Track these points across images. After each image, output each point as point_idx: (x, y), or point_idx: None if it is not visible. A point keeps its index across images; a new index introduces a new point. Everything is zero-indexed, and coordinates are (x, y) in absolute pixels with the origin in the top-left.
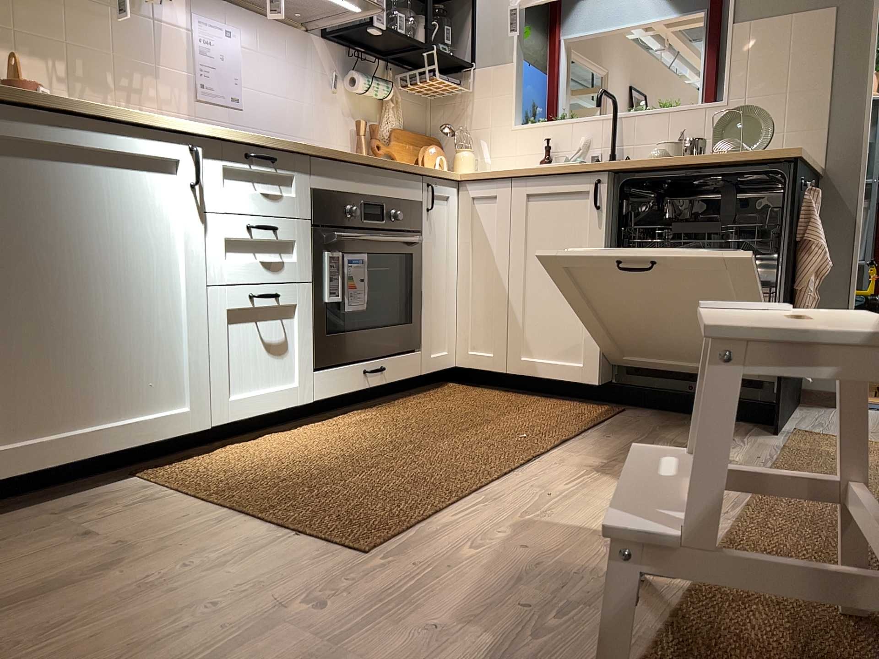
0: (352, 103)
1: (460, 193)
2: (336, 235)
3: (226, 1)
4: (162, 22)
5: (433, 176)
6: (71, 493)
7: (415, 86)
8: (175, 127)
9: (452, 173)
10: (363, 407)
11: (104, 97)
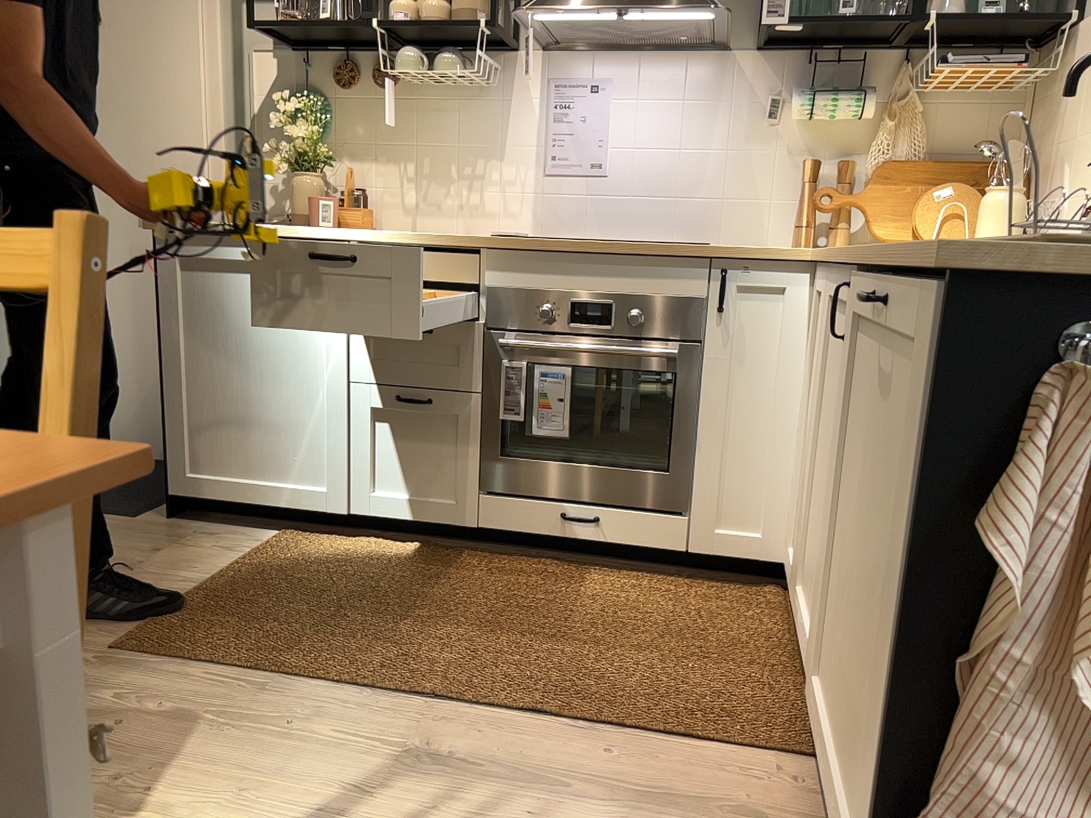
0: (809, 132)
1: (816, 285)
2: (505, 343)
3: (591, 47)
4: (508, 95)
5: (738, 261)
6: (237, 525)
7: (928, 83)
8: (314, 235)
9: (810, 250)
10: (588, 563)
11: (443, 185)
